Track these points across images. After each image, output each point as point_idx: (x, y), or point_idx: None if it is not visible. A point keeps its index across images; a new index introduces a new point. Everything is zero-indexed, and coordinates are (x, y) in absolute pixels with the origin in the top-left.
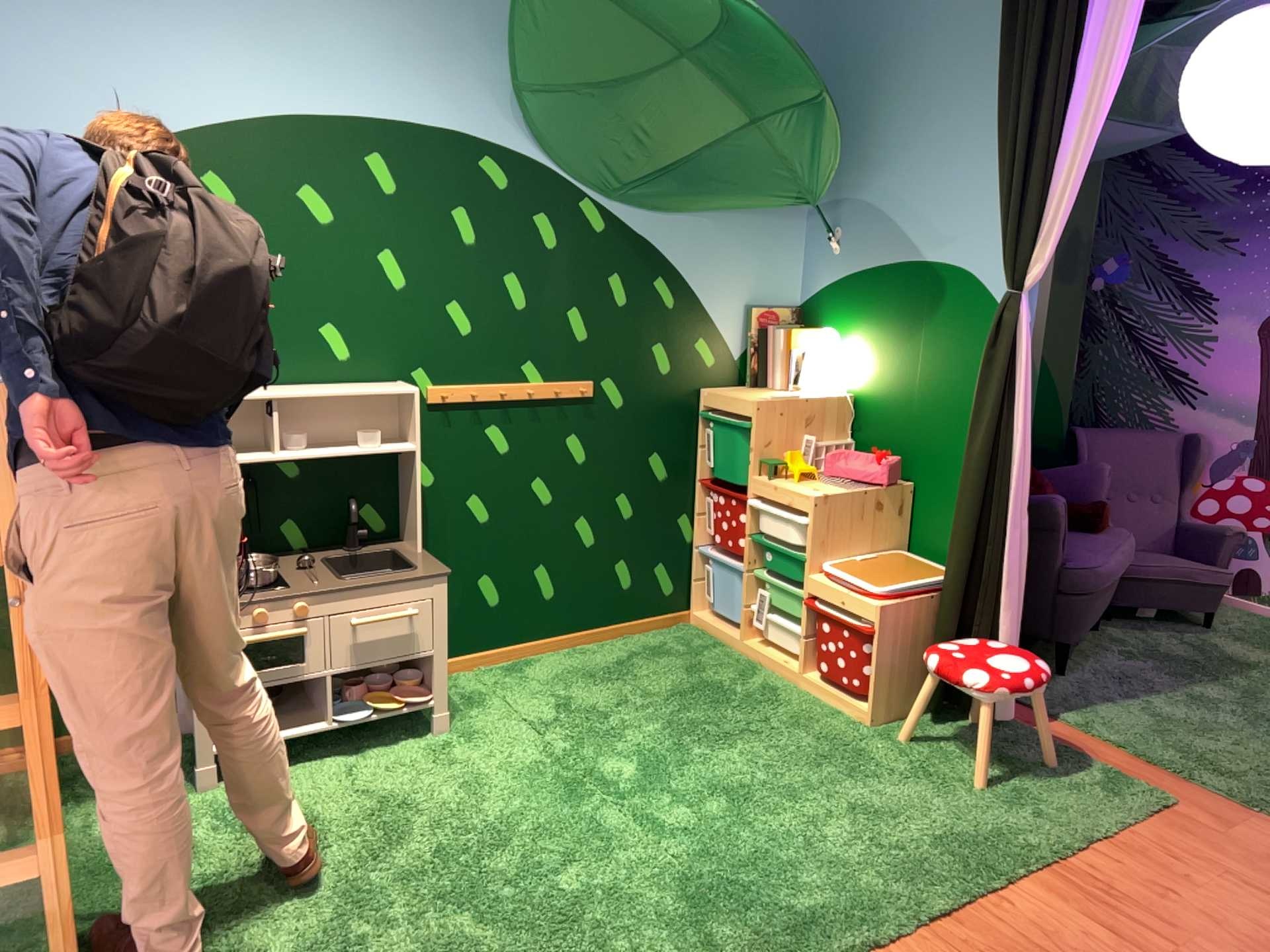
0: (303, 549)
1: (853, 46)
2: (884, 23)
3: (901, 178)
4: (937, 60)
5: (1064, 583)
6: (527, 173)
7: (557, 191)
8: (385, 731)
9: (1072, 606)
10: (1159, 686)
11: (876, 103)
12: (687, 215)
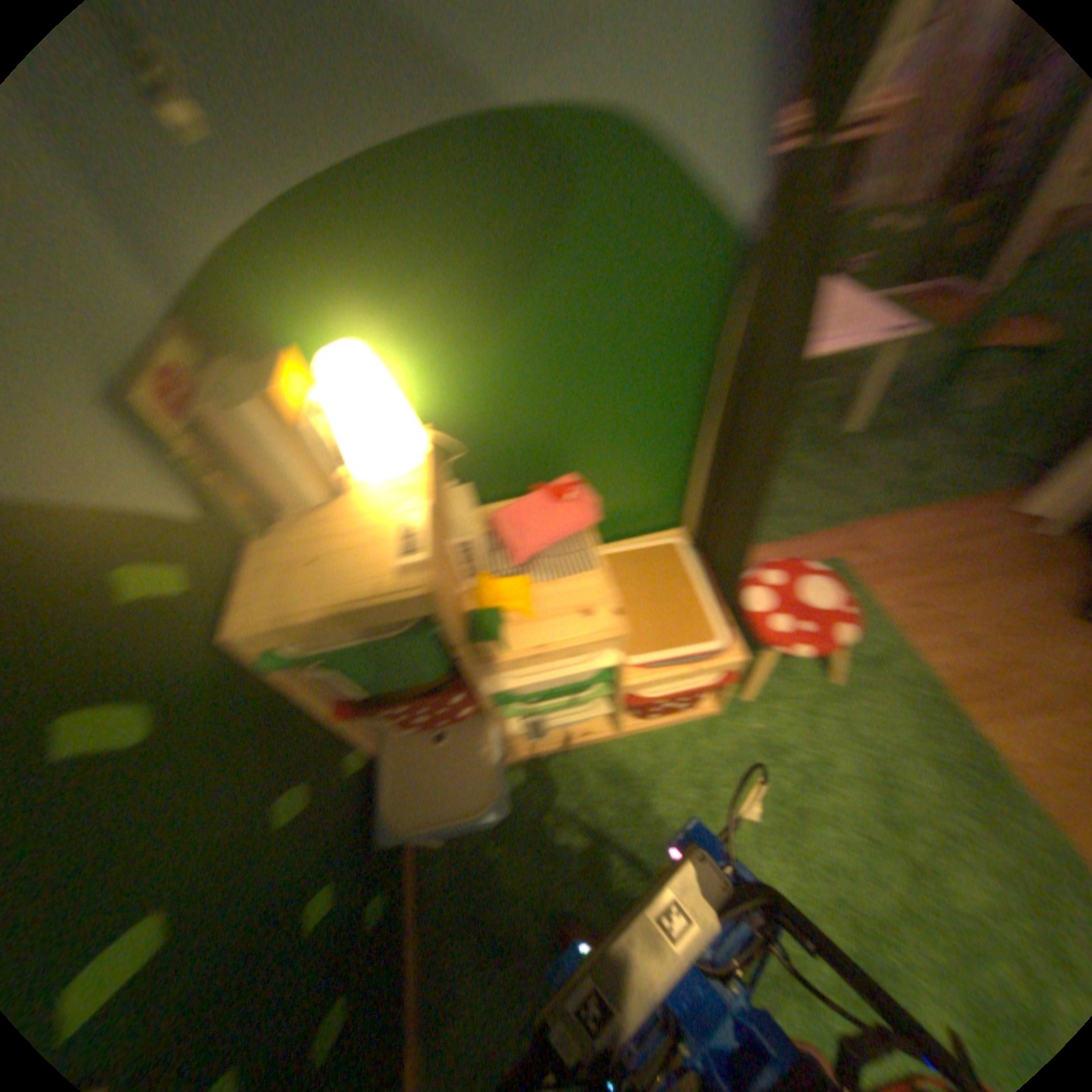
0: None
1: None
2: None
3: None
4: None
5: None
6: None
7: None
8: None
9: None
10: None
11: None
12: None
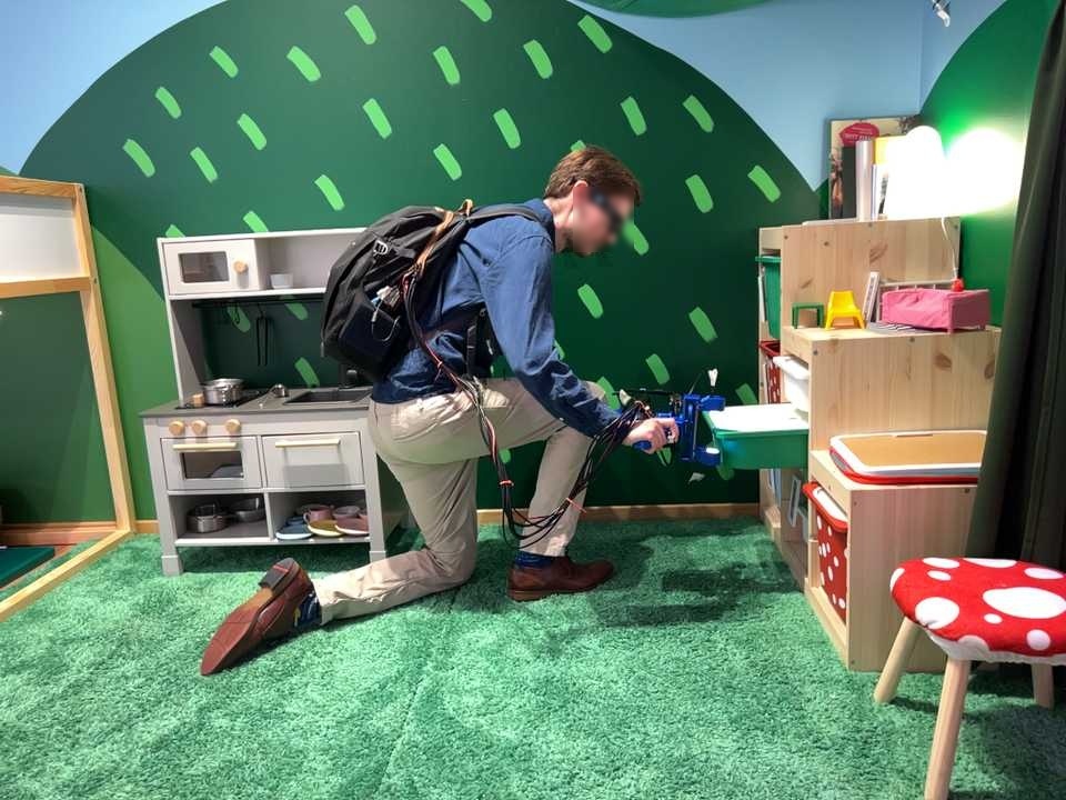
0: (307, 387)
1: None
2: None
3: None
4: None
5: None
6: None
7: (547, 7)
8: (333, 565)
9: None
10: None
11: None
12: (723, 8)
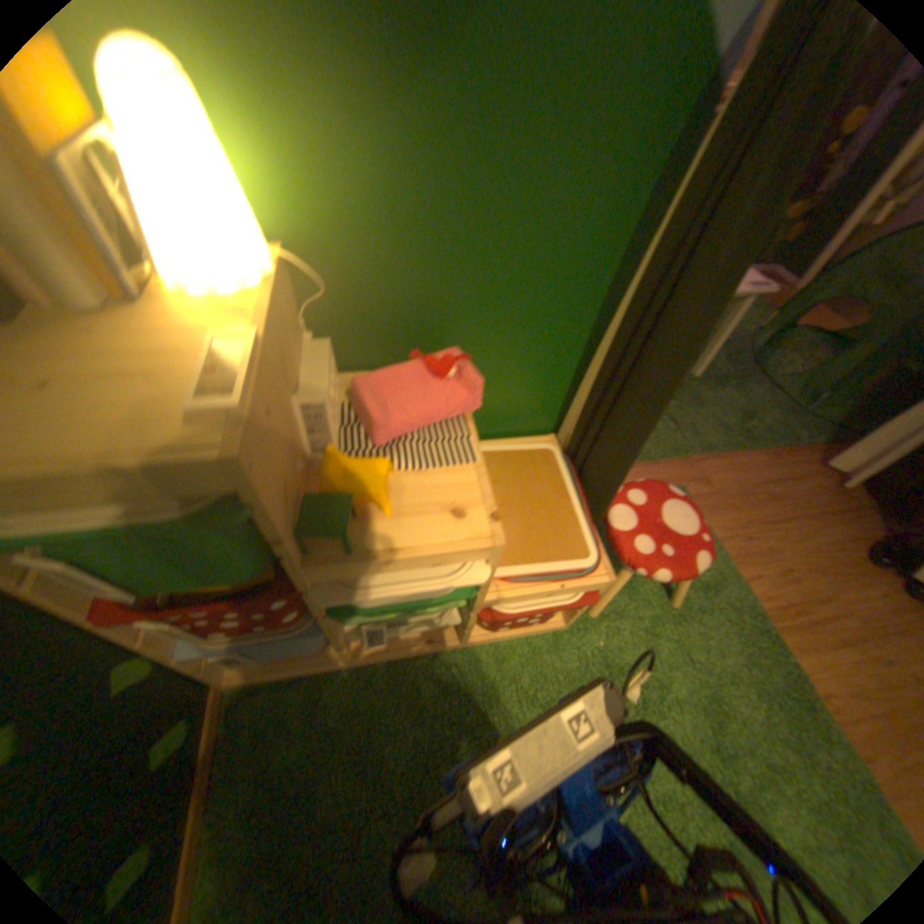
0: None
1: None
2: None
3: None
4: None
5: None
6: None
7: None
8: None
9: None
10: None
11: None
12: None
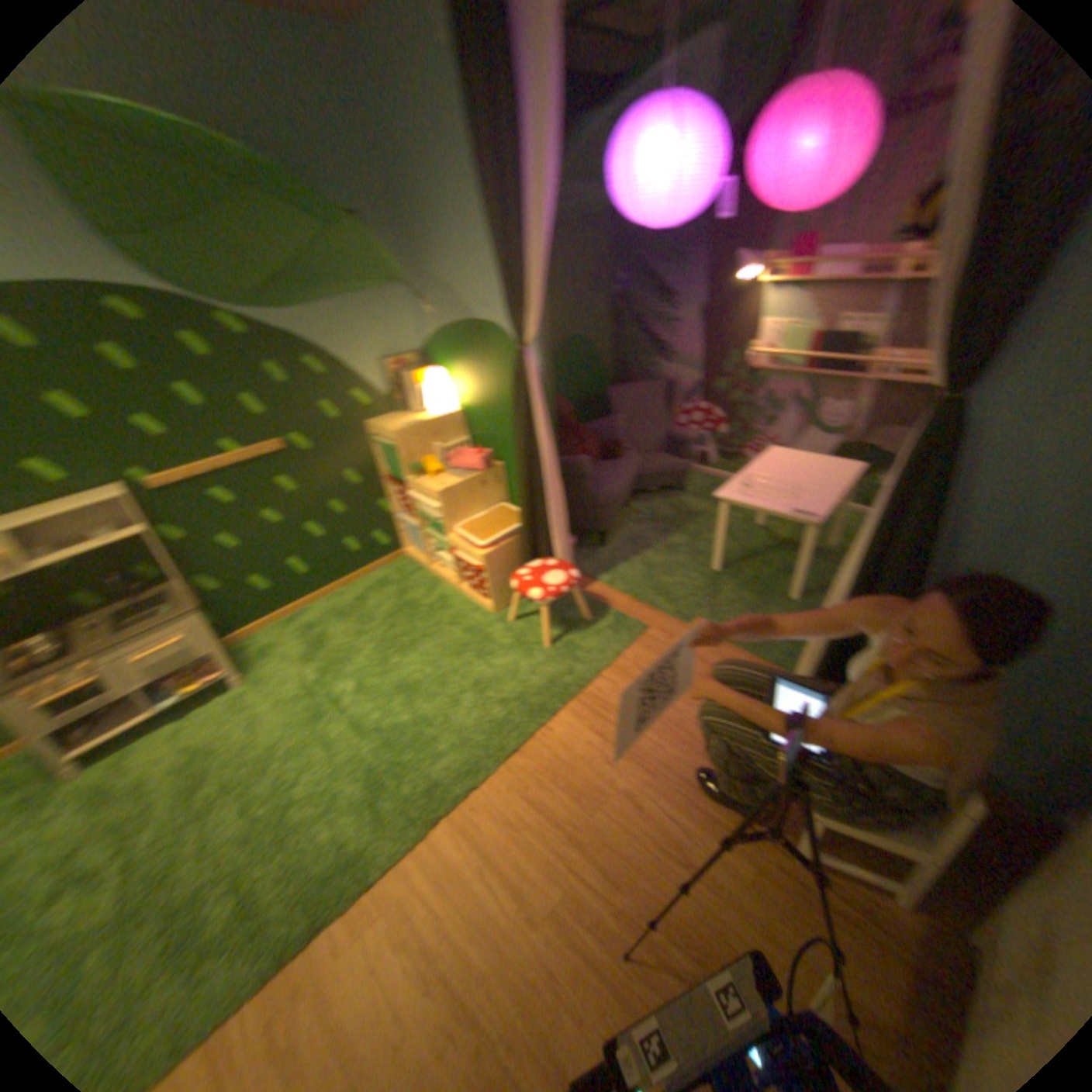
0: (90, 611)
1: (394, 137)
2: (408, 116)
3: (450, 252)
4: (448, 150)
5: (600, 504)
6: (145, 298)
7: (182, 308)
8: (196, 703)
9: (607, 515)
10: (657, 545)
11: (421, 189)
12: (307, 303)
